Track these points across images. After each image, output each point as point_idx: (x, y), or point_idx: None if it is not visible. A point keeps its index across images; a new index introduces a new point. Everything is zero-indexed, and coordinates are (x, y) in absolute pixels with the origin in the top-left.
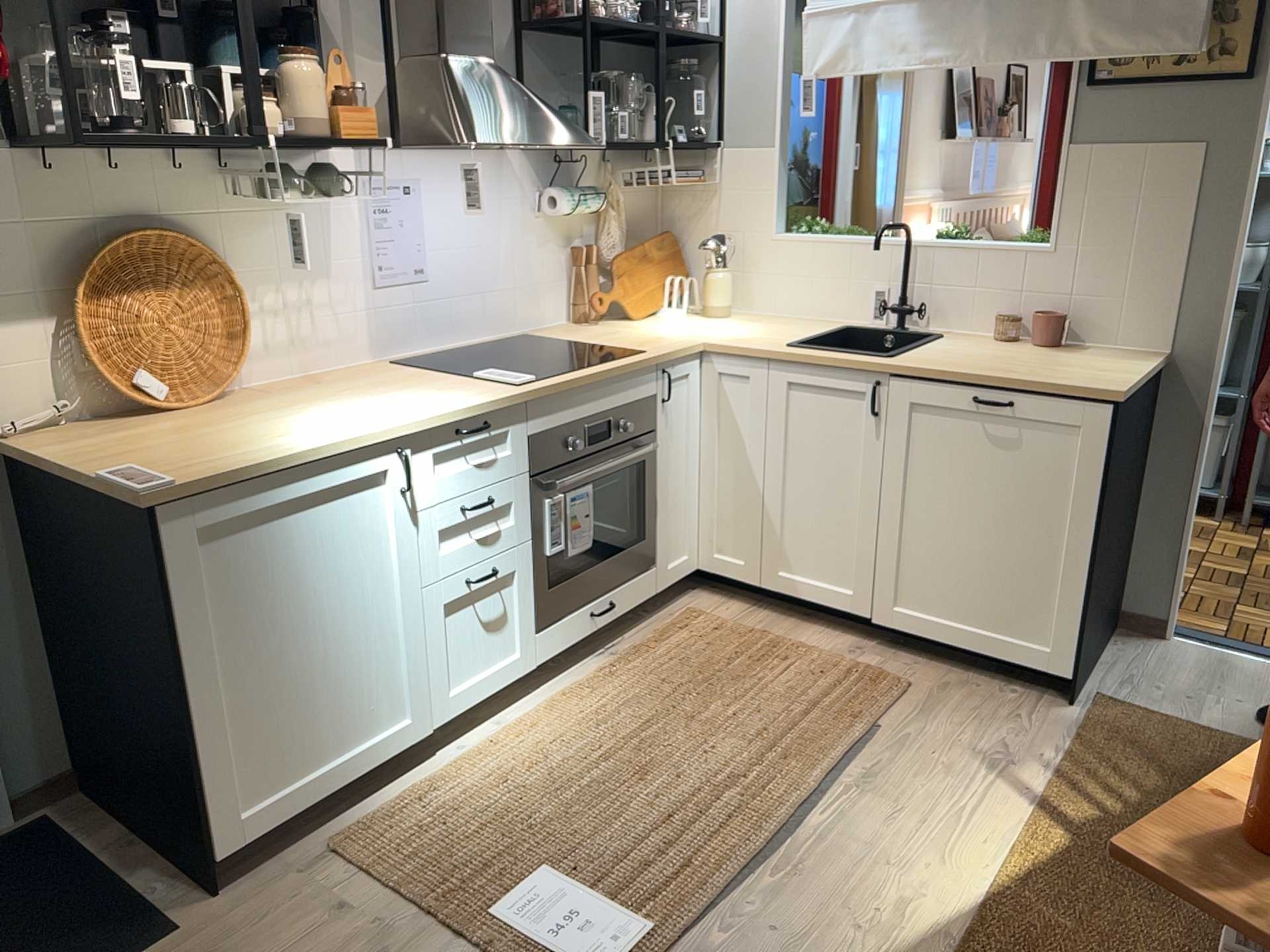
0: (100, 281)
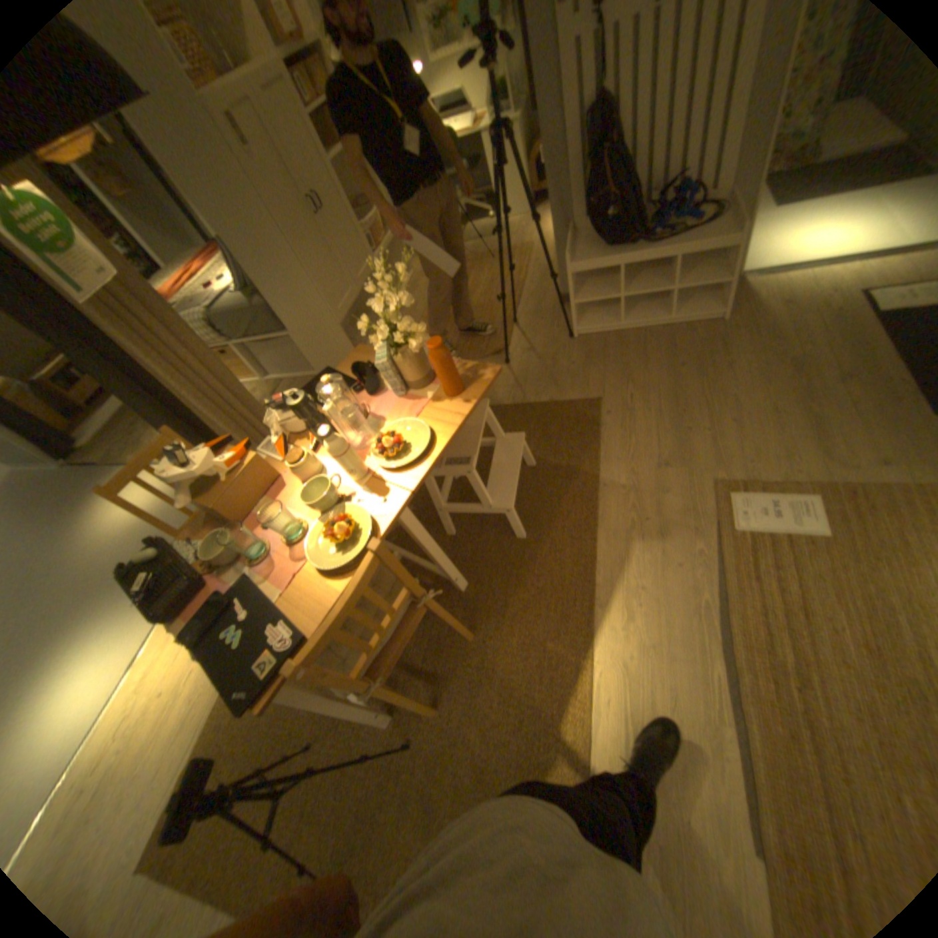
0: None
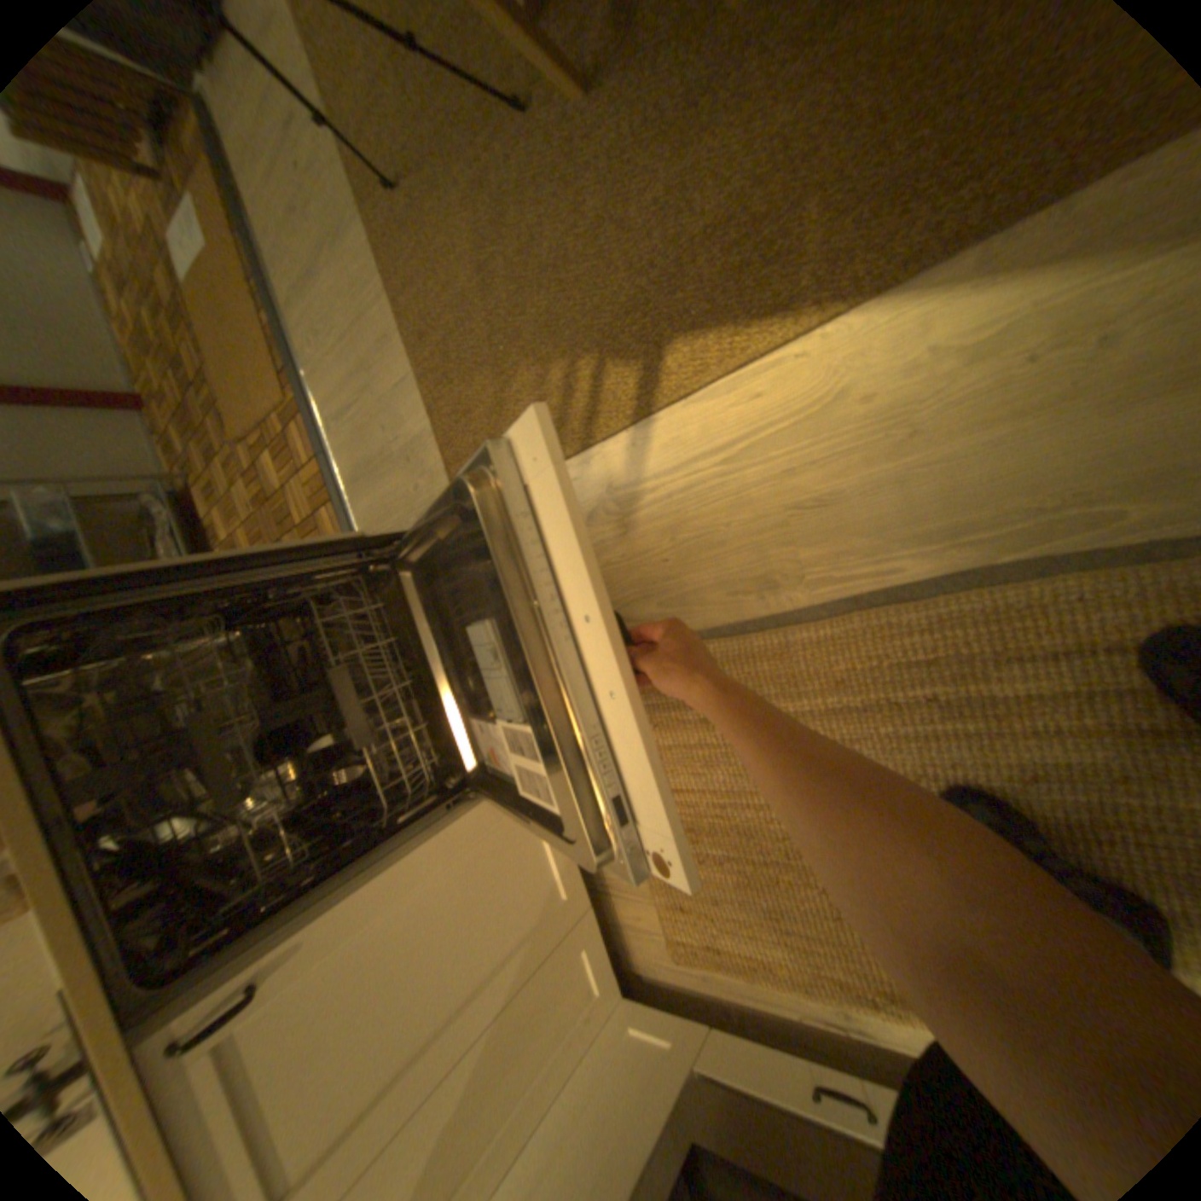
0: None
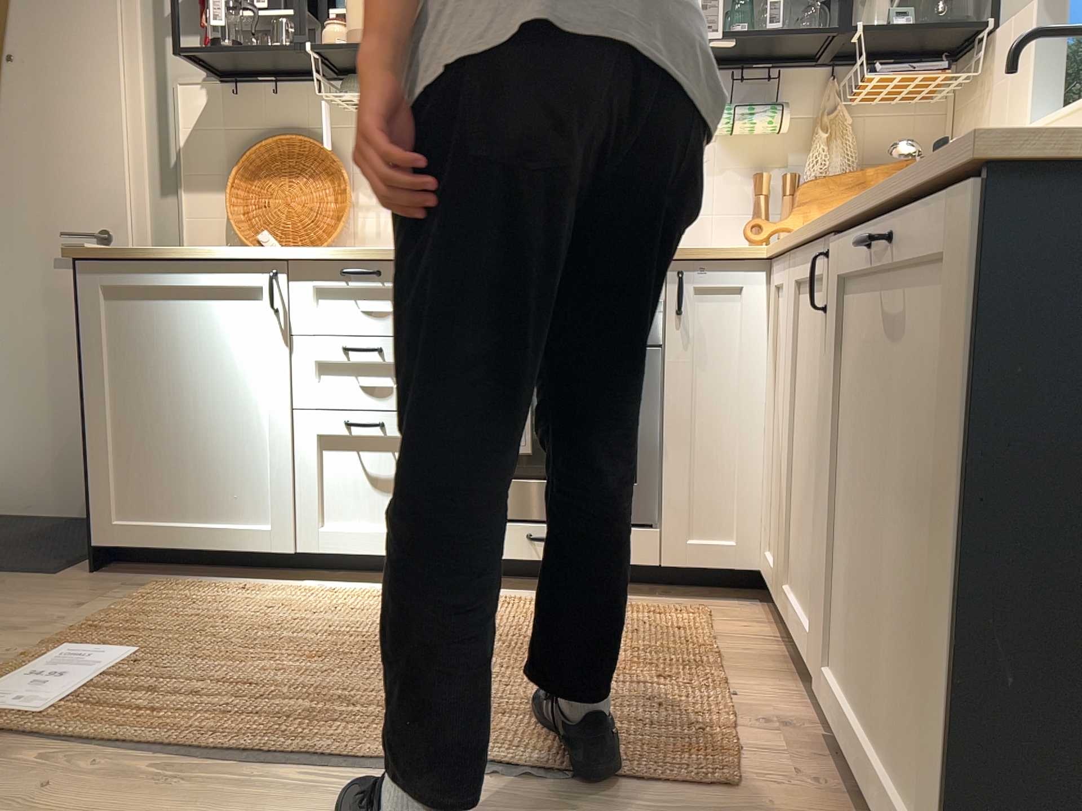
0: (255, 168)
